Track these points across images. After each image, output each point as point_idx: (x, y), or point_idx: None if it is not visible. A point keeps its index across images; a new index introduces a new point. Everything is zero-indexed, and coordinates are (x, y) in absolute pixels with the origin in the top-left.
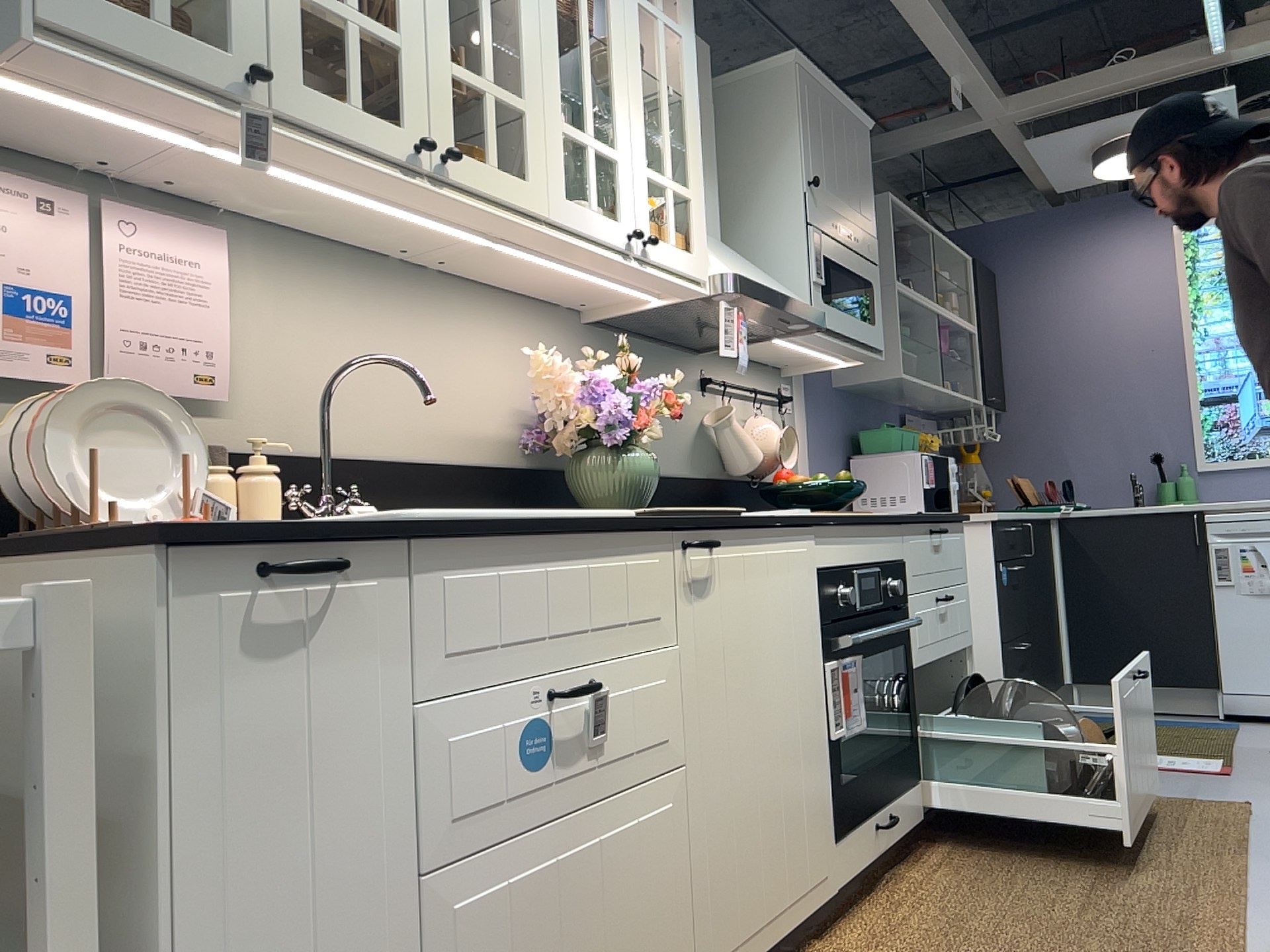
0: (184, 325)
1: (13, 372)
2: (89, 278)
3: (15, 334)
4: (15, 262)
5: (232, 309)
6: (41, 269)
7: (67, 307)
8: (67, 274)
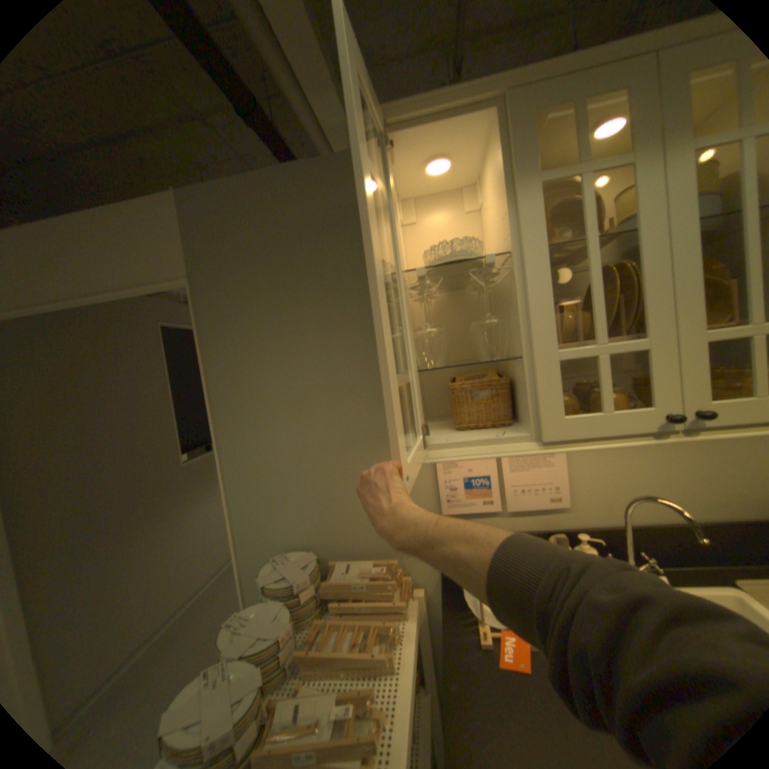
0: (542, 478)
1: (472, 510)
2: (496, 466)
3: (470, 496)
4: (467, 468)
5: (571, 458)
6: (477, 468)
7: (489, 481)
8: (487, 467)
